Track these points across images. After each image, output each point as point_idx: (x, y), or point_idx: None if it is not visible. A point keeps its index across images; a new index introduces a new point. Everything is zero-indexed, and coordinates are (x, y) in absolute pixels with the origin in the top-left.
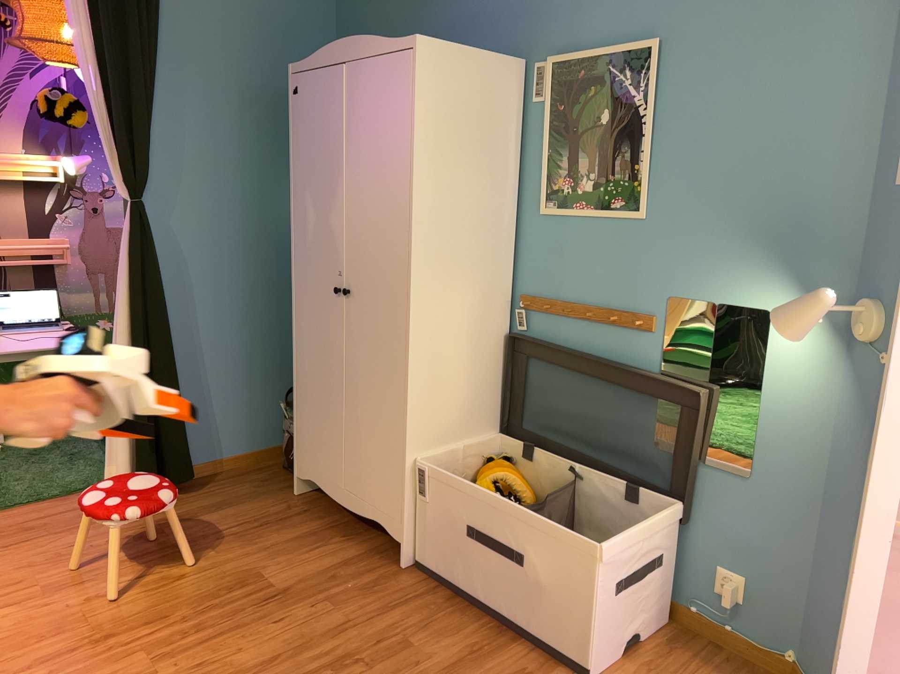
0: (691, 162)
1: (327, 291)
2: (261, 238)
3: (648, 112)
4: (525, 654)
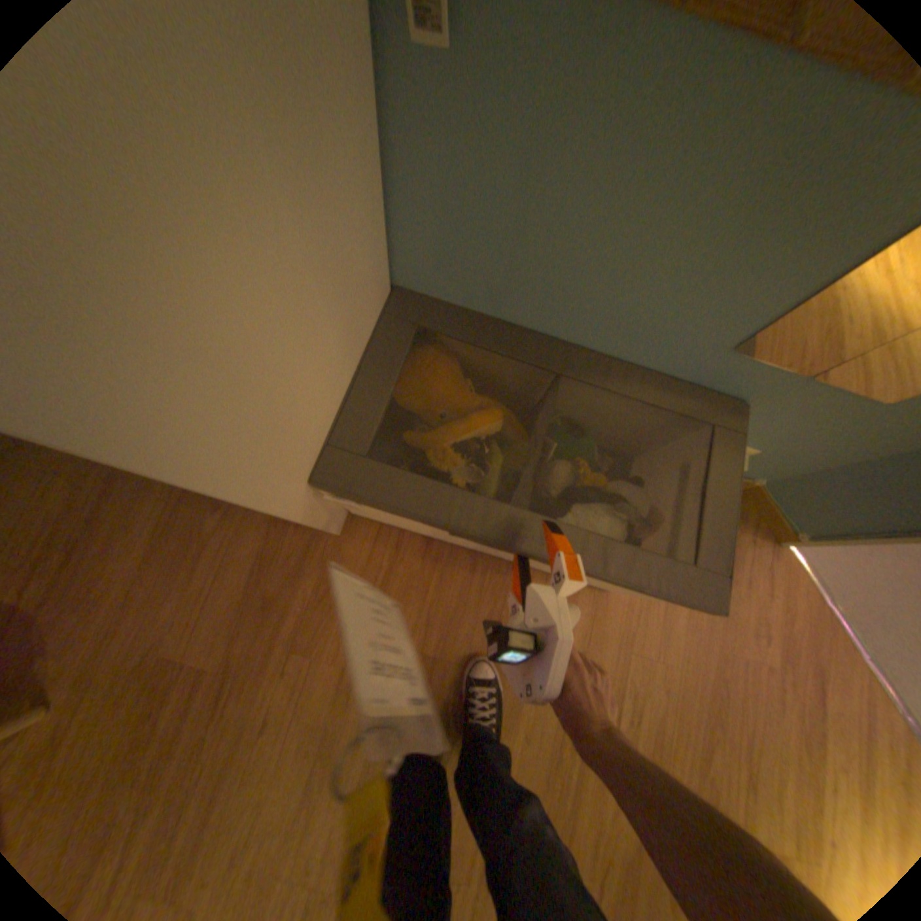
0: None
1: None
2: None
3: None
4: None
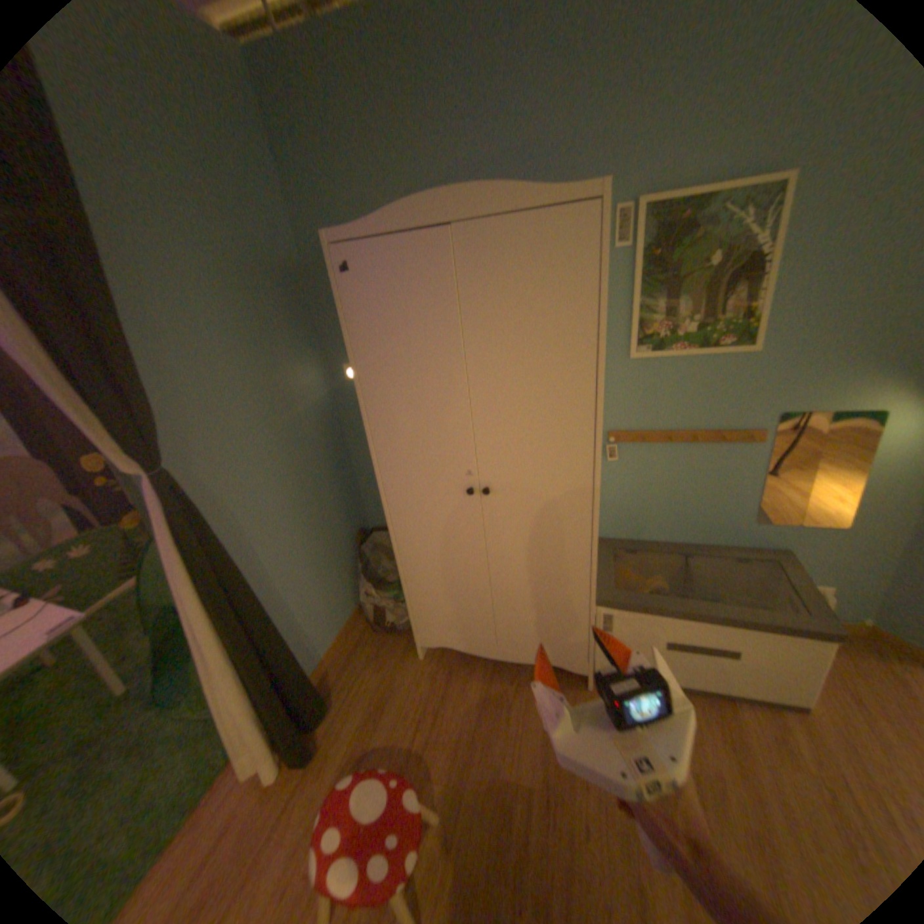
0: (819, 293)
1: (451, 491)
2: (287, 441)
3: (777, 248)
4: (756, 721)
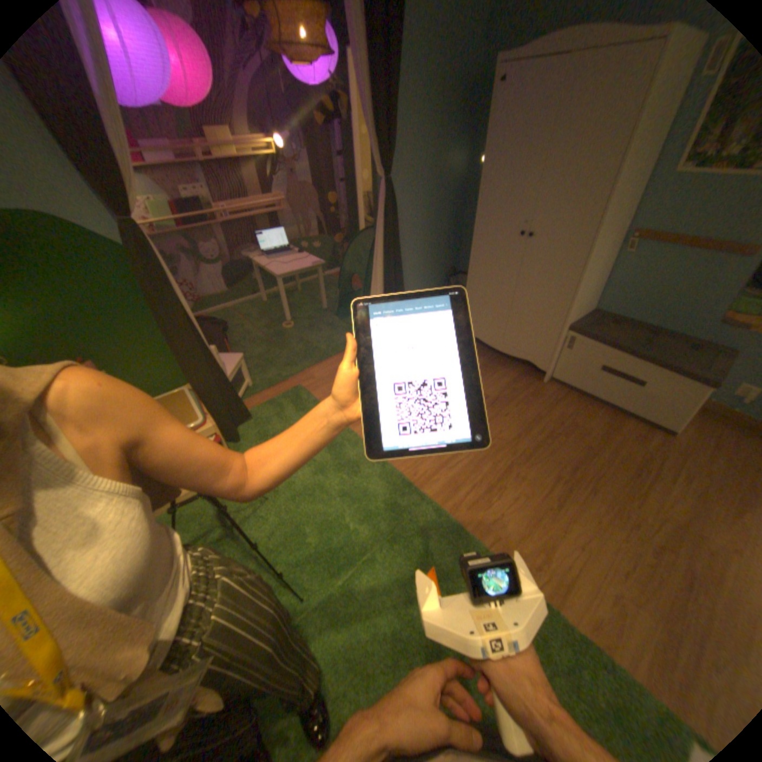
0: None
1: (511, 233)
2: (435, 192)
3: None
4: (635, 426)
